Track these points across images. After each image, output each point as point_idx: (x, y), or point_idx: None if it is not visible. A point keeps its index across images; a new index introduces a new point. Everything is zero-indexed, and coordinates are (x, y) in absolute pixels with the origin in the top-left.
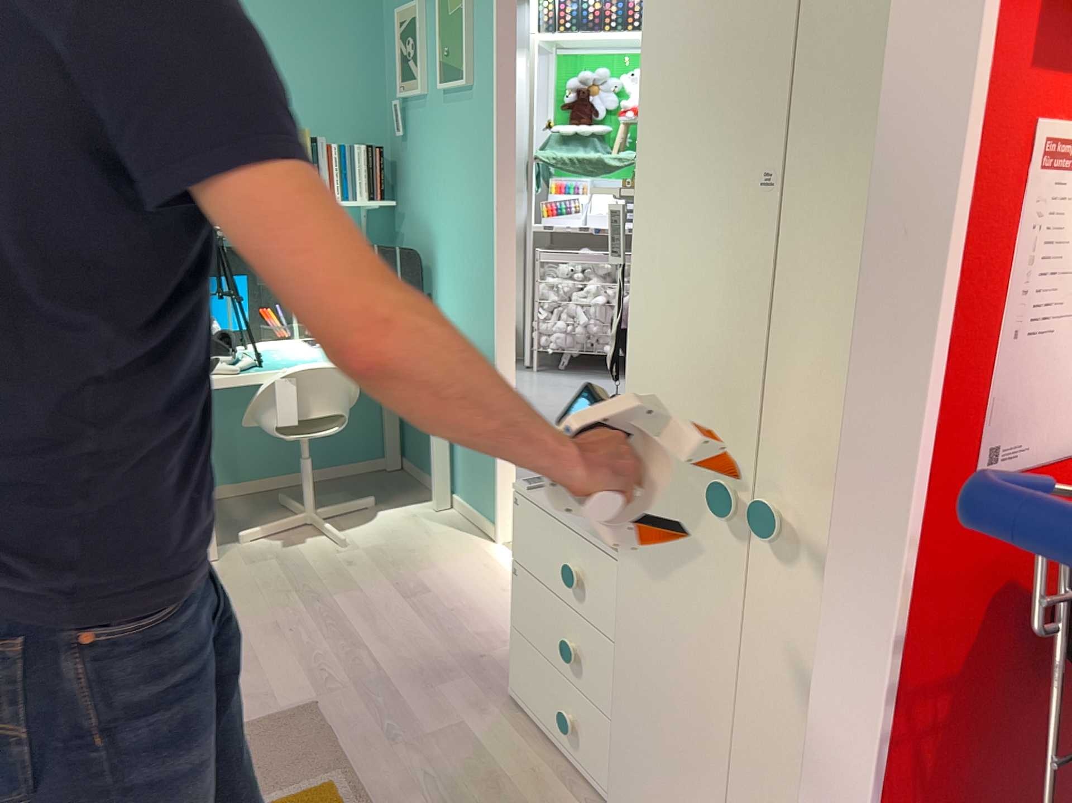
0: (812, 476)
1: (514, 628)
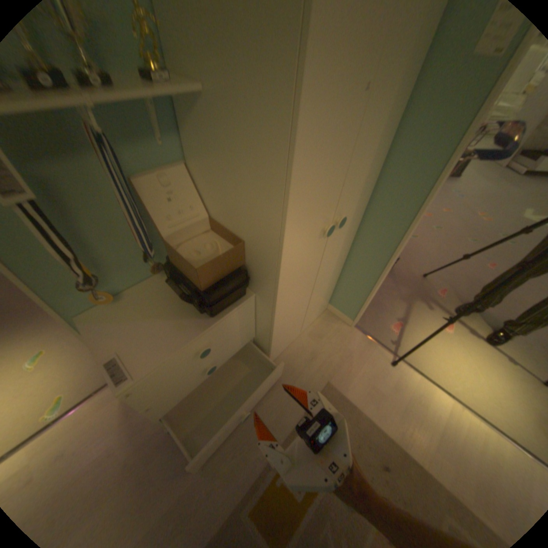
0: (350, 200)
1: (157, 420)
